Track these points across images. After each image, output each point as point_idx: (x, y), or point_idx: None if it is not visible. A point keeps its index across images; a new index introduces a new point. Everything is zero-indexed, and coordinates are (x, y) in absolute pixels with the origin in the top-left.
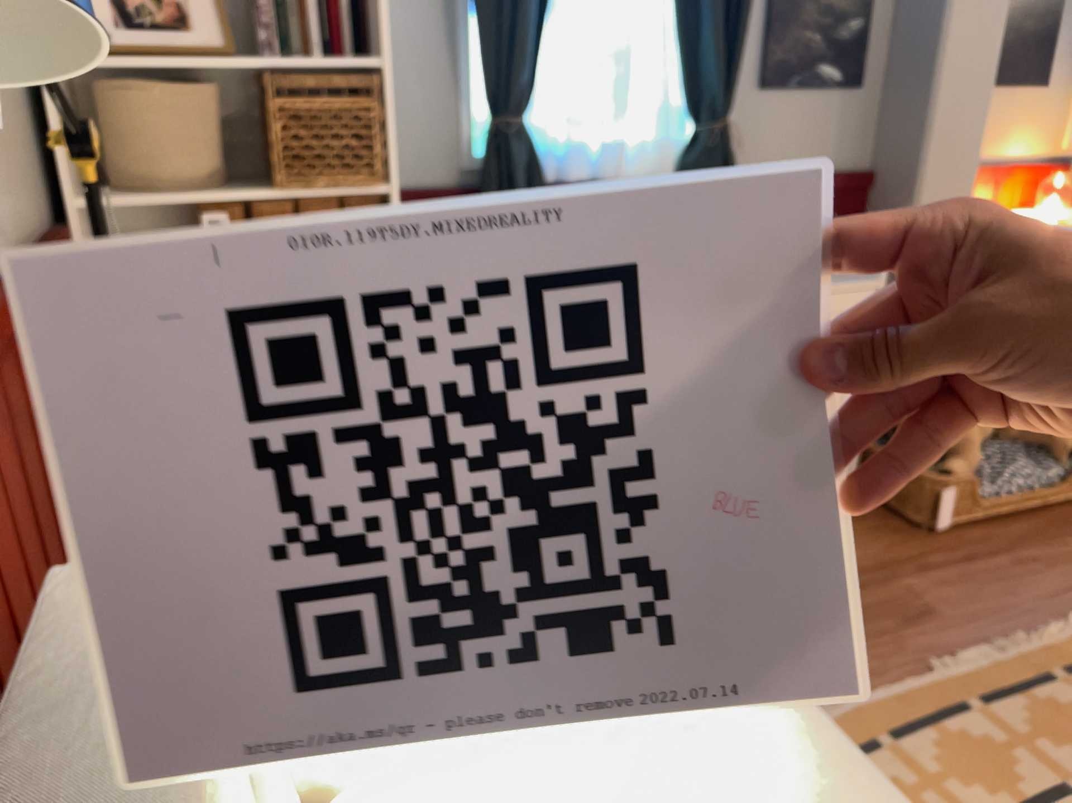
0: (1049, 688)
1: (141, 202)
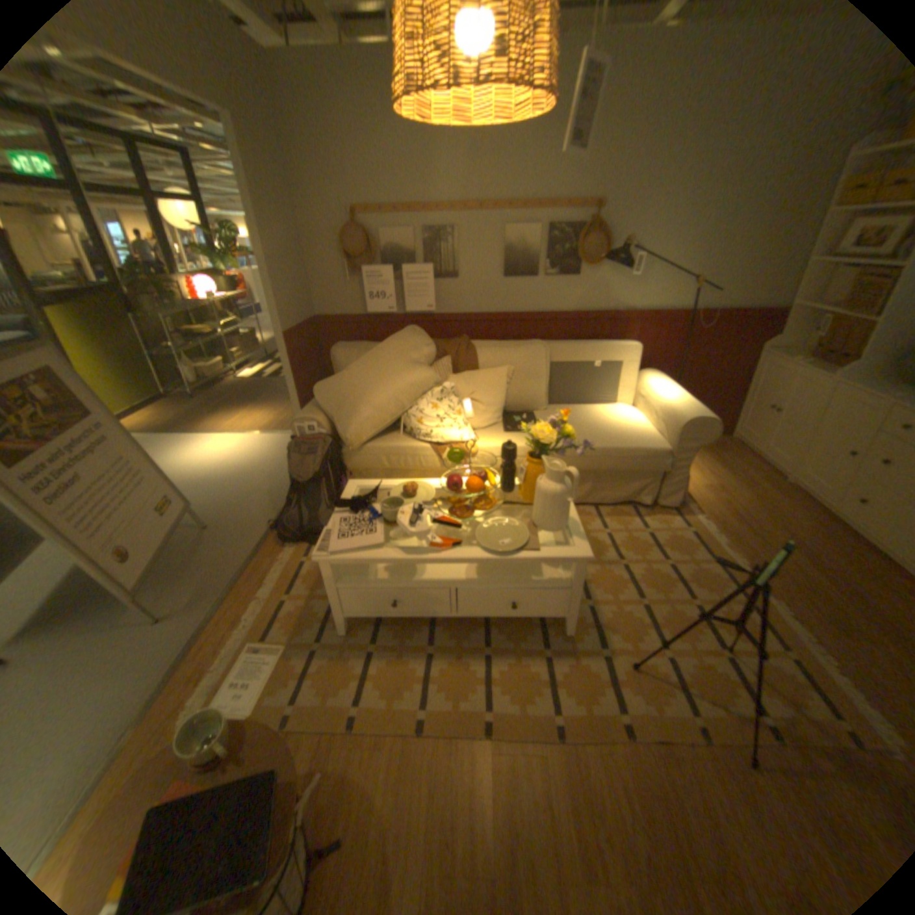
0: (776, 642)
1: (809, 306)
